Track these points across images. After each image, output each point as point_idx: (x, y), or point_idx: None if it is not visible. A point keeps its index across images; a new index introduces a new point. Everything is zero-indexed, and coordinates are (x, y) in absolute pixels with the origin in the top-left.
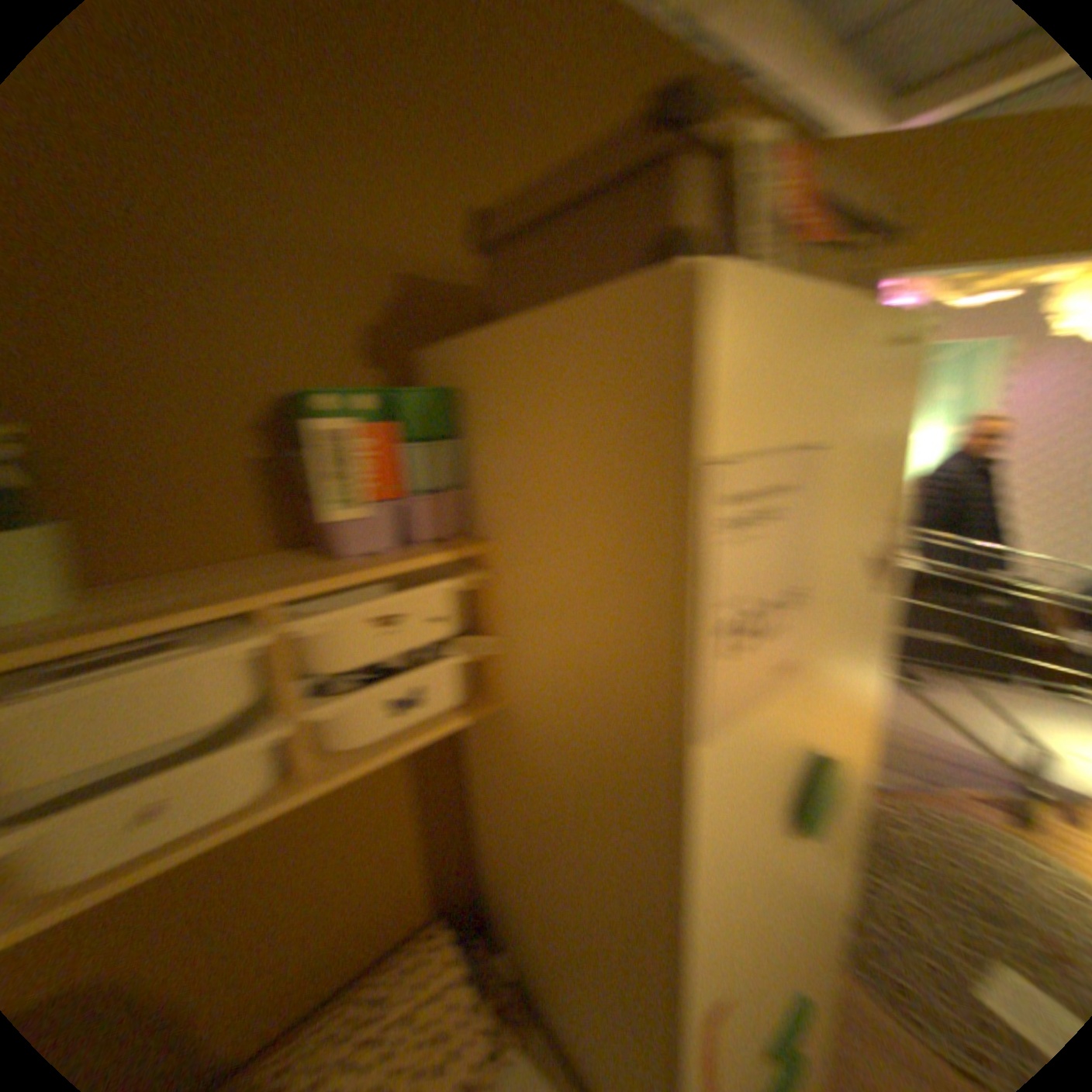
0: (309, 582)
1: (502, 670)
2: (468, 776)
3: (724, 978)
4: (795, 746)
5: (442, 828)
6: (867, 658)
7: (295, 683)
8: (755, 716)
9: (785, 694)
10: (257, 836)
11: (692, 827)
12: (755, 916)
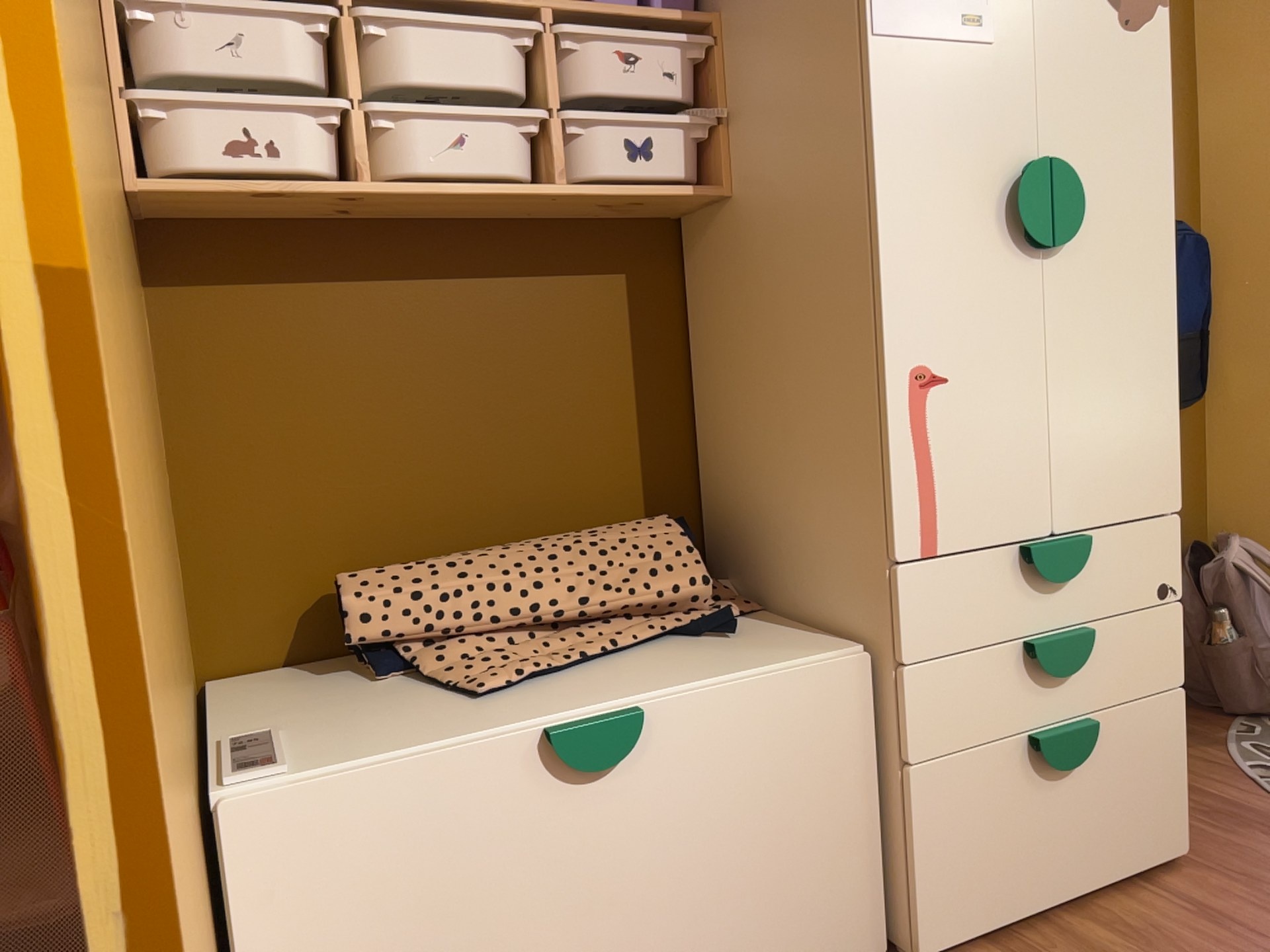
0: (569, 2)
1: (727, 150)
2: (691, 360)
3: (933, 340)
4: (1001, 125)
5: (660, 415)
6: (1119, 101)
7: (555, 82)
8: (936, 49)
9: (976, 52)
10: (490, 320)
11: (875, 122)
12: (971, 301)
